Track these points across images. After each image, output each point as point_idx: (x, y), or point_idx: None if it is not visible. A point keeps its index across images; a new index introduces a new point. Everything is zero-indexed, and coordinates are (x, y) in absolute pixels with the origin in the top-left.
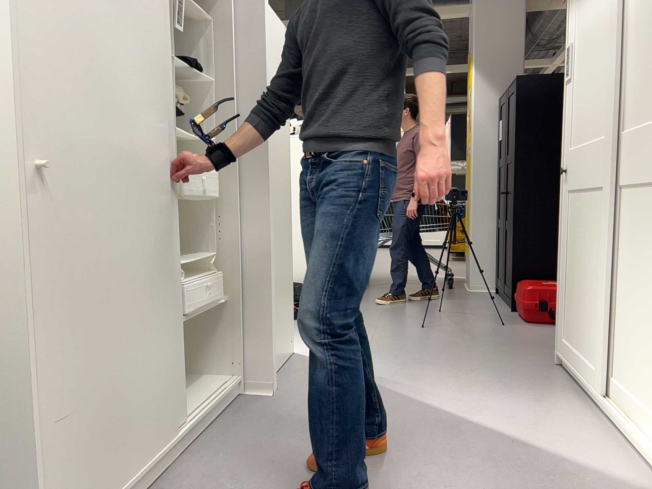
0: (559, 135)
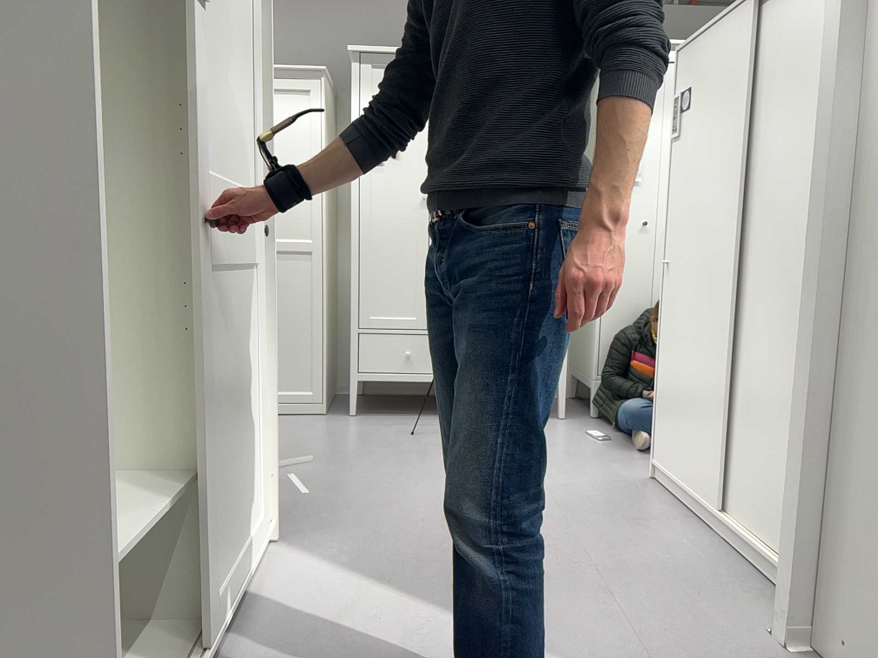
0: None
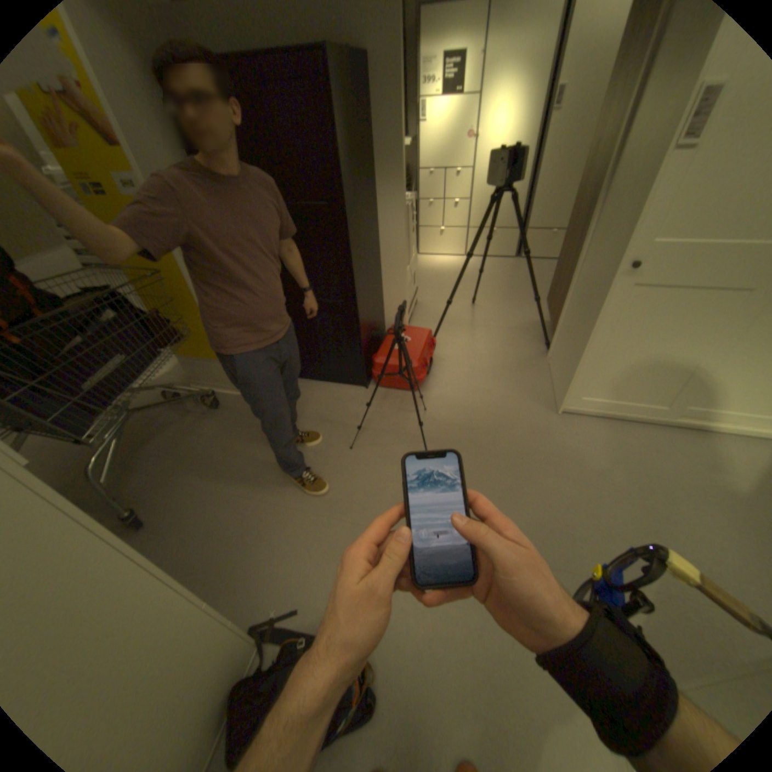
0: (364, 160)
